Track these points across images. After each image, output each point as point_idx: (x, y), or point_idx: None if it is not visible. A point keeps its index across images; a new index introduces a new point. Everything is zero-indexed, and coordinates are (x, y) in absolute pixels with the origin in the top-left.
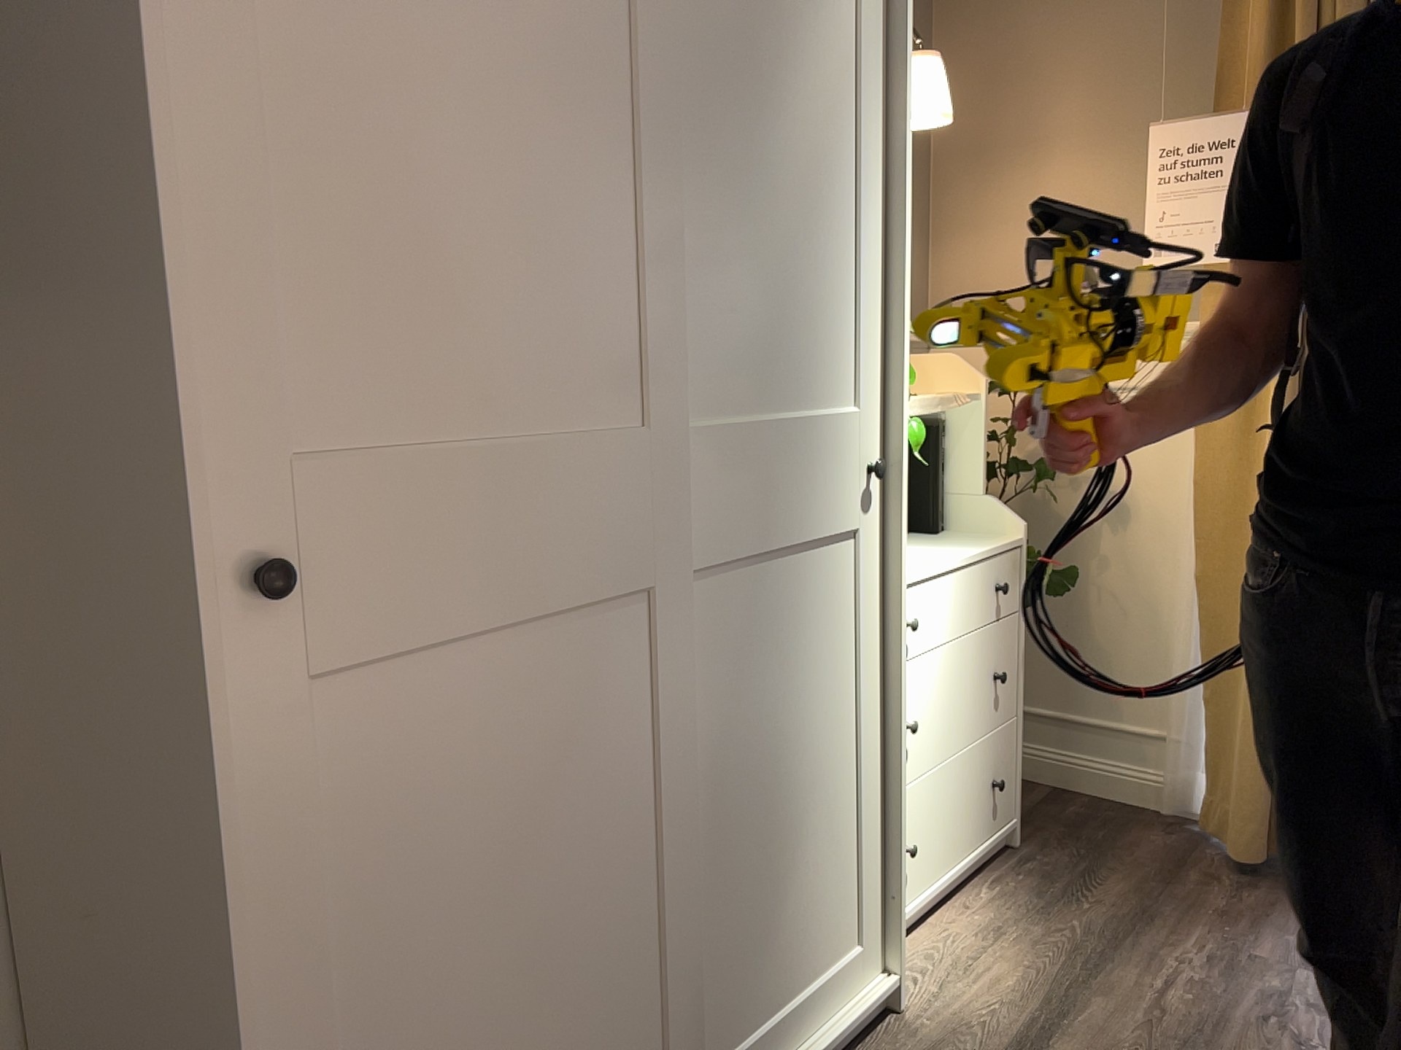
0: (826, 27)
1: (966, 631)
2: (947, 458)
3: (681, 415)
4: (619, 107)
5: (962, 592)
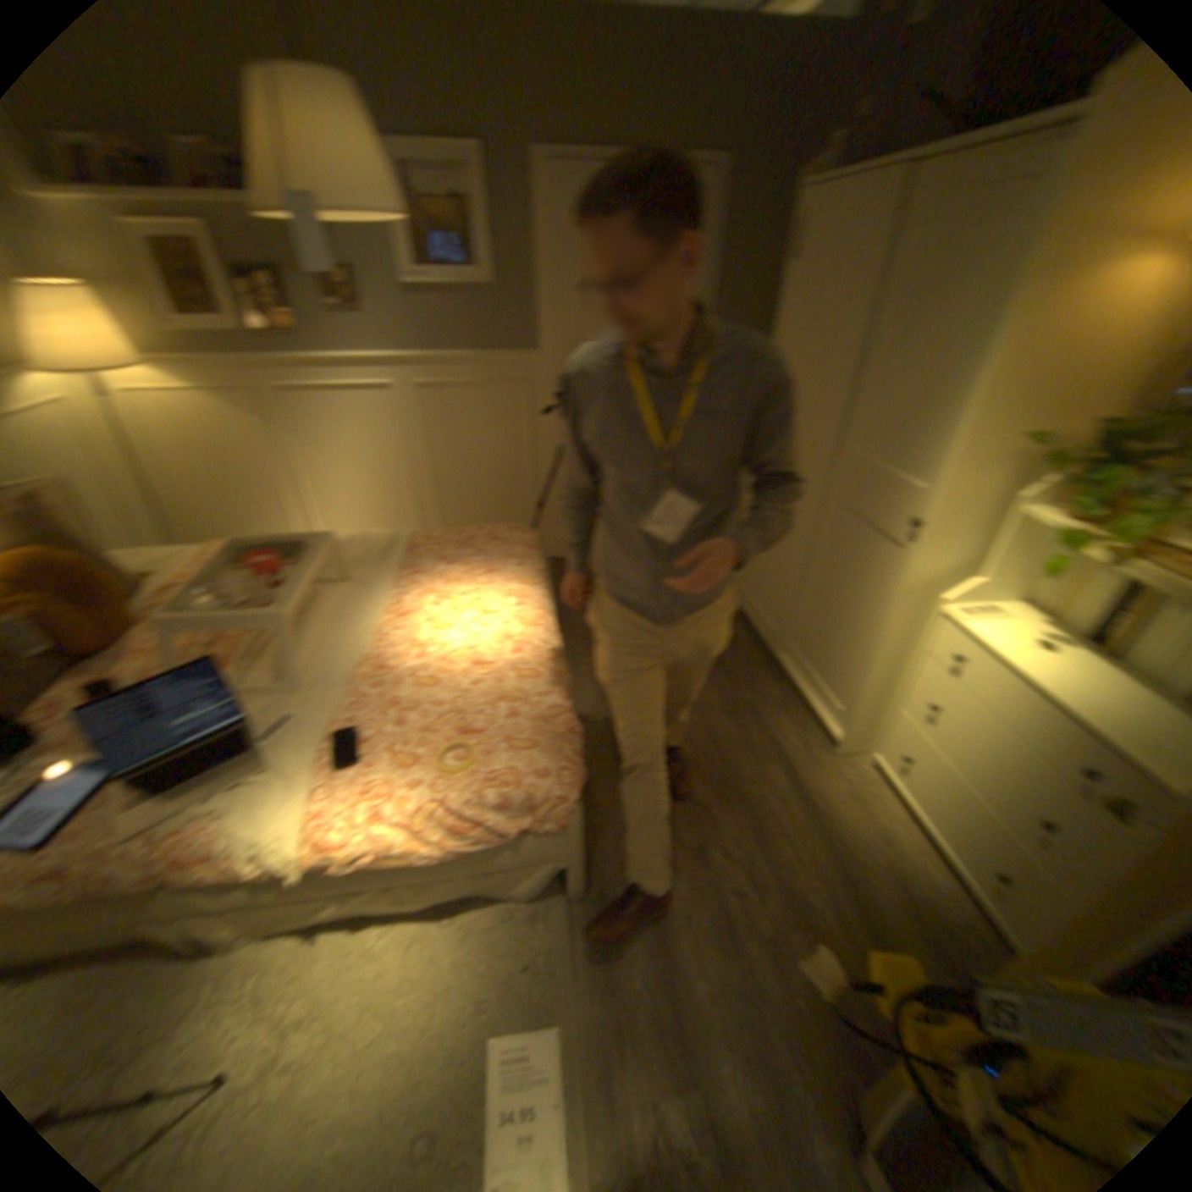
0: (987, 263)
1: (1028, 738)
2: None
3: (846, 440)
4: (852, 330)
5: (1036, 707)
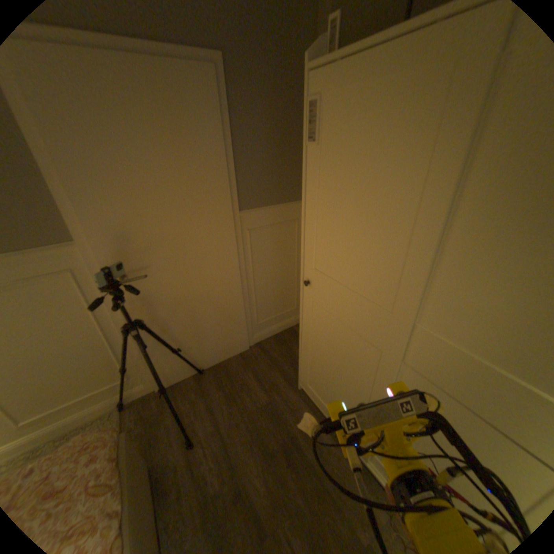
0: None
1: None
2: None
3: (418, 321)
4: (409, 216)
5: None
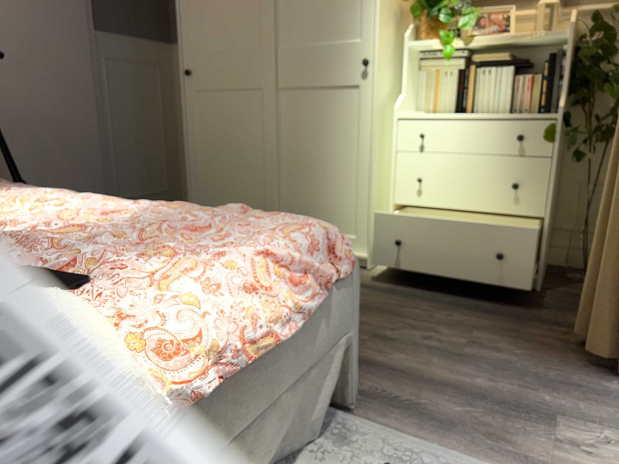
0: None
1: (479, 152)
2: (563, 71)
3: (277, 45)
4: None
5: (475, 131)
